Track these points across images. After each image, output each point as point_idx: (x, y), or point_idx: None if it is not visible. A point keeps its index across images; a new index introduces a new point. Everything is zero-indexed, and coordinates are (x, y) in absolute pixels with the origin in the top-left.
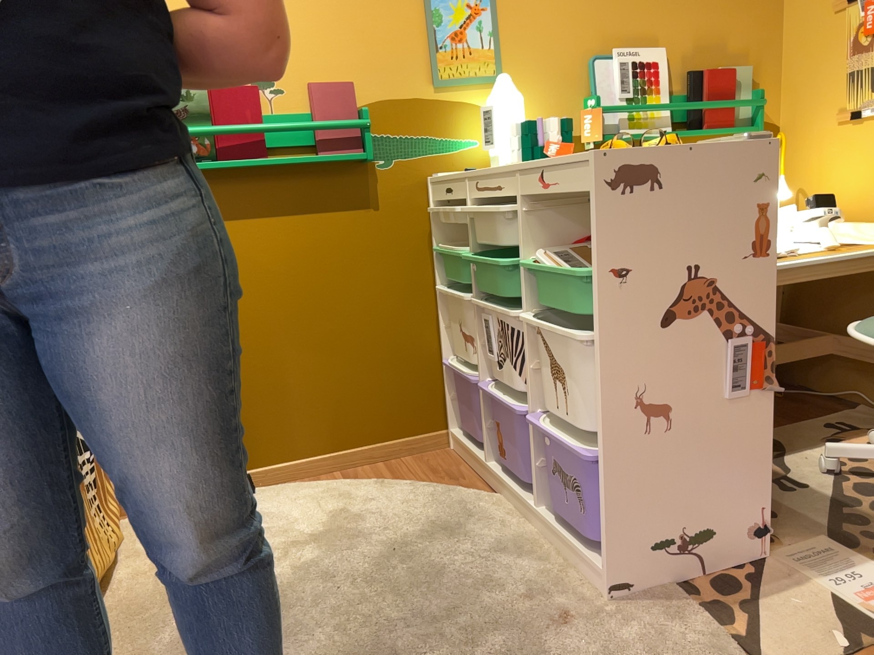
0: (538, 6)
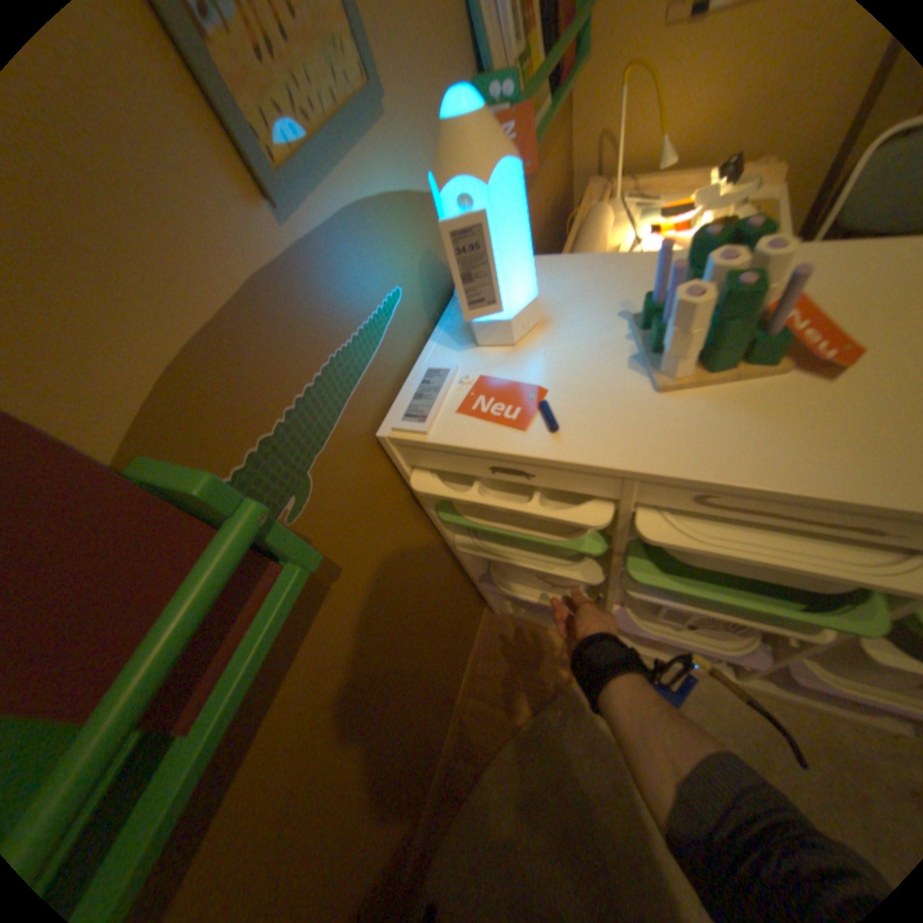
0: None
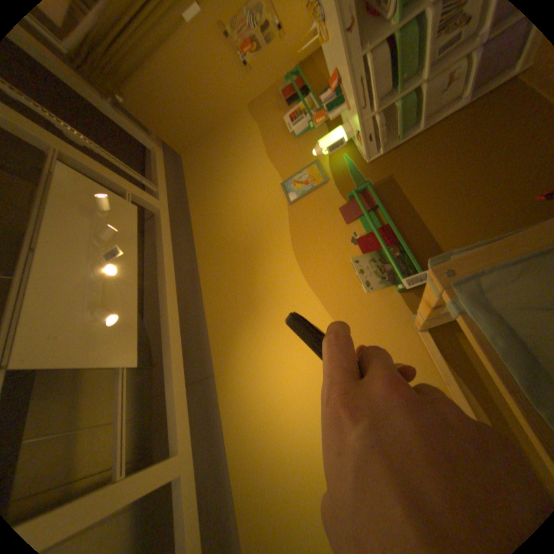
0: (286, 163)
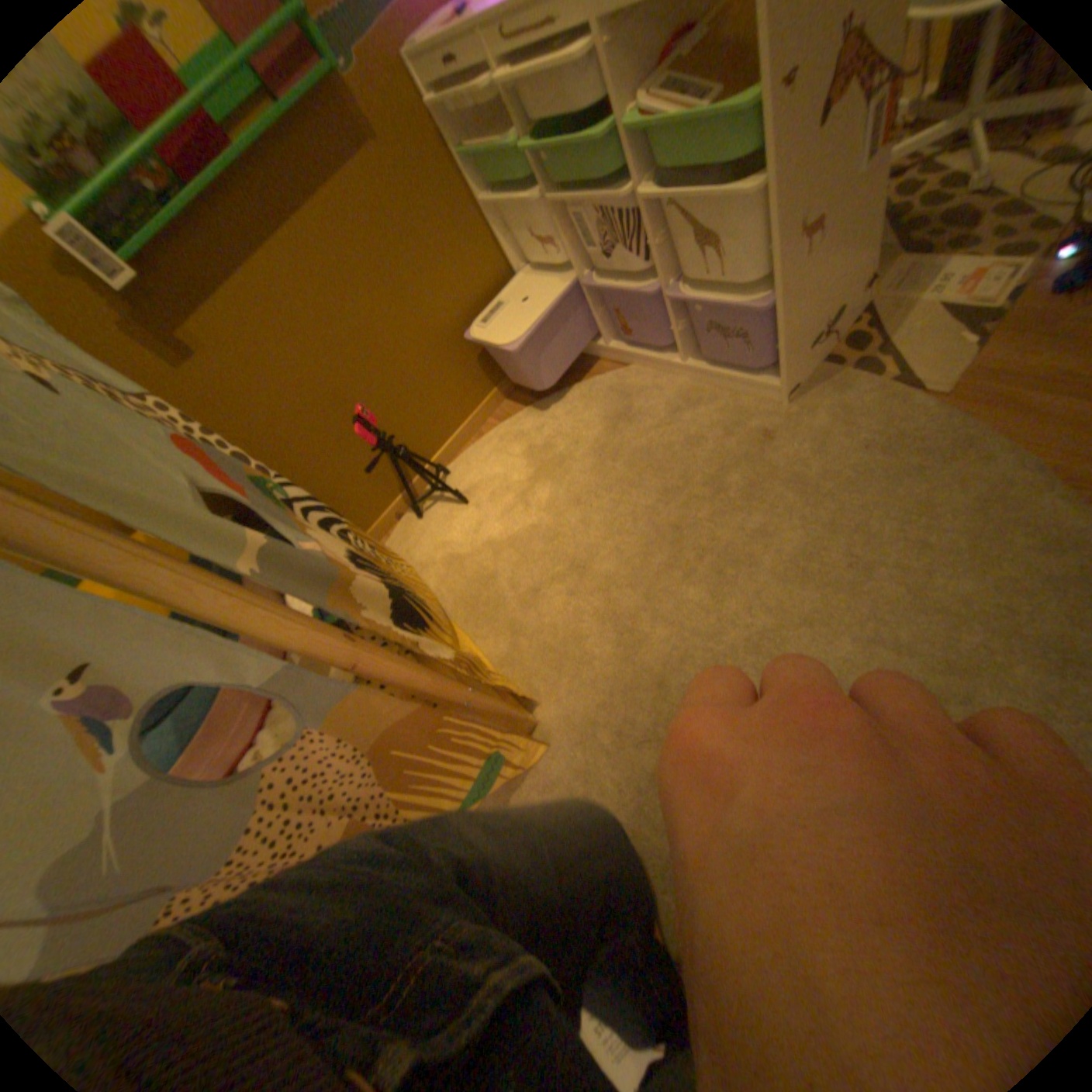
0: None
